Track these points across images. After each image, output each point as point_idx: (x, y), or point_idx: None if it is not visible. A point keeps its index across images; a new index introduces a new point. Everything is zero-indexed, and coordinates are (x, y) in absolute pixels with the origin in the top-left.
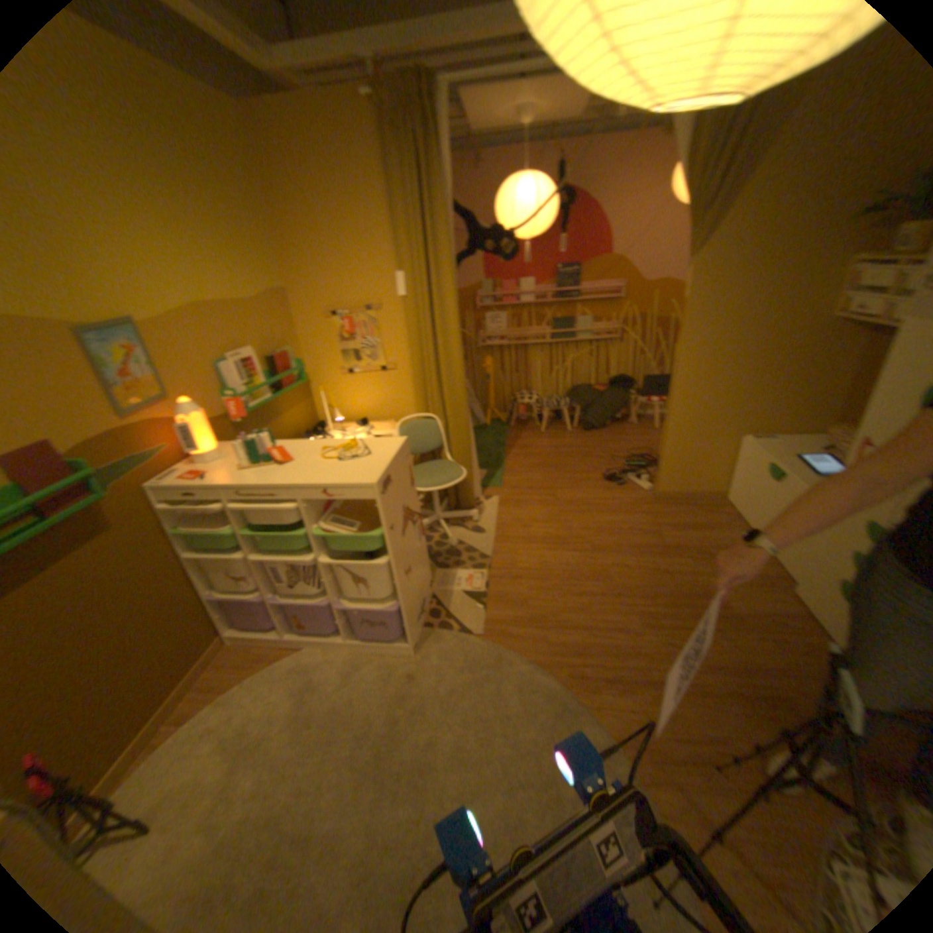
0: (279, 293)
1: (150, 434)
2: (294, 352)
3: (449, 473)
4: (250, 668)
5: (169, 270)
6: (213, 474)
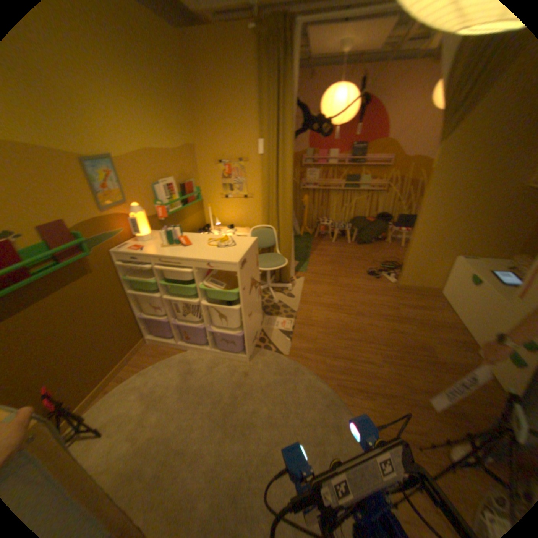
0: (189, 147)
1: (113, 222)
2: (194, 182)
3: (276, 261)
4: (157, 357)
5: (129, 129)
6: (145, 248)
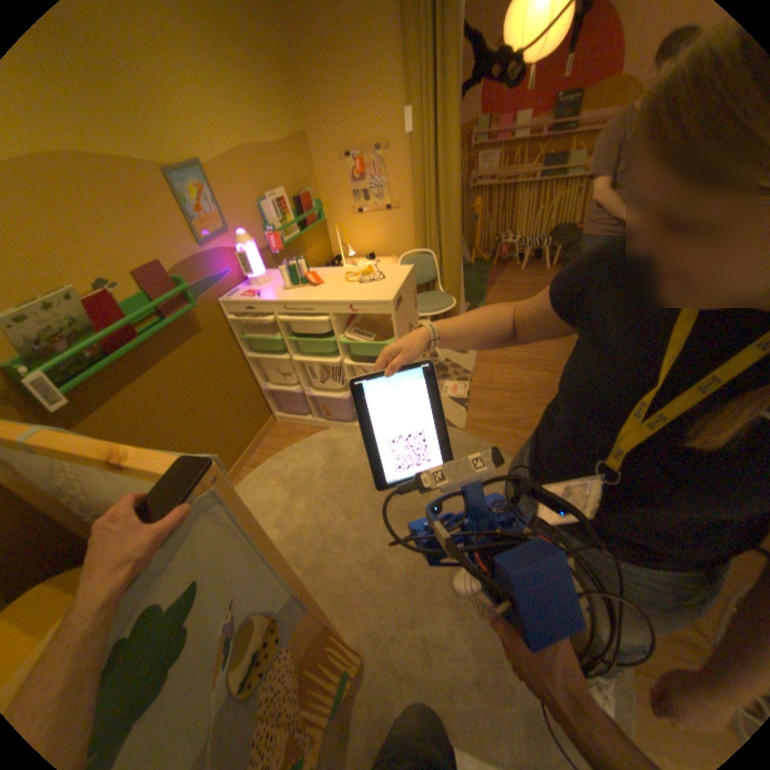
0: (299, 137)
1: (217, 261)
2: (312, 194)
3: (440, 301)
4: (294, 437)
5: (217, 115)
6: (264, 293)
